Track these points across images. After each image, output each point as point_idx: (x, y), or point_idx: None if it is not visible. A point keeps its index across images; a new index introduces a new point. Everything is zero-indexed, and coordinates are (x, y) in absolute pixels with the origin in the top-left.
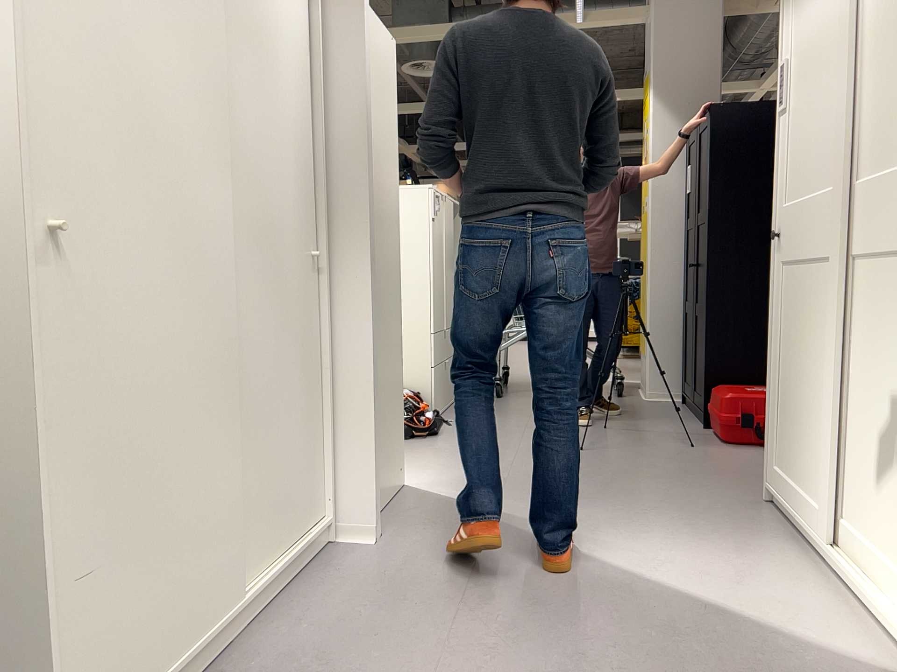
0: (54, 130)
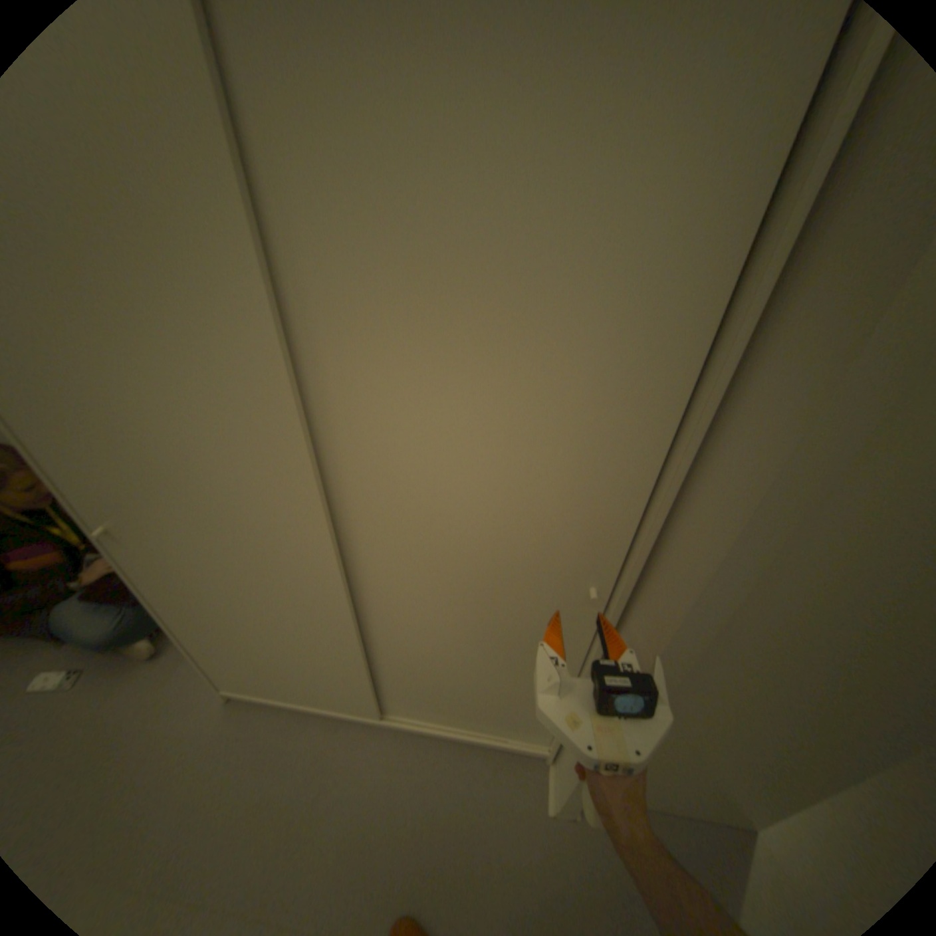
0: (70, 479)
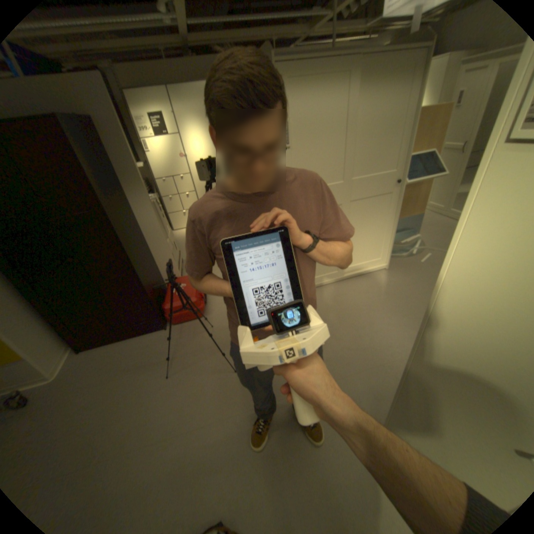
0: None
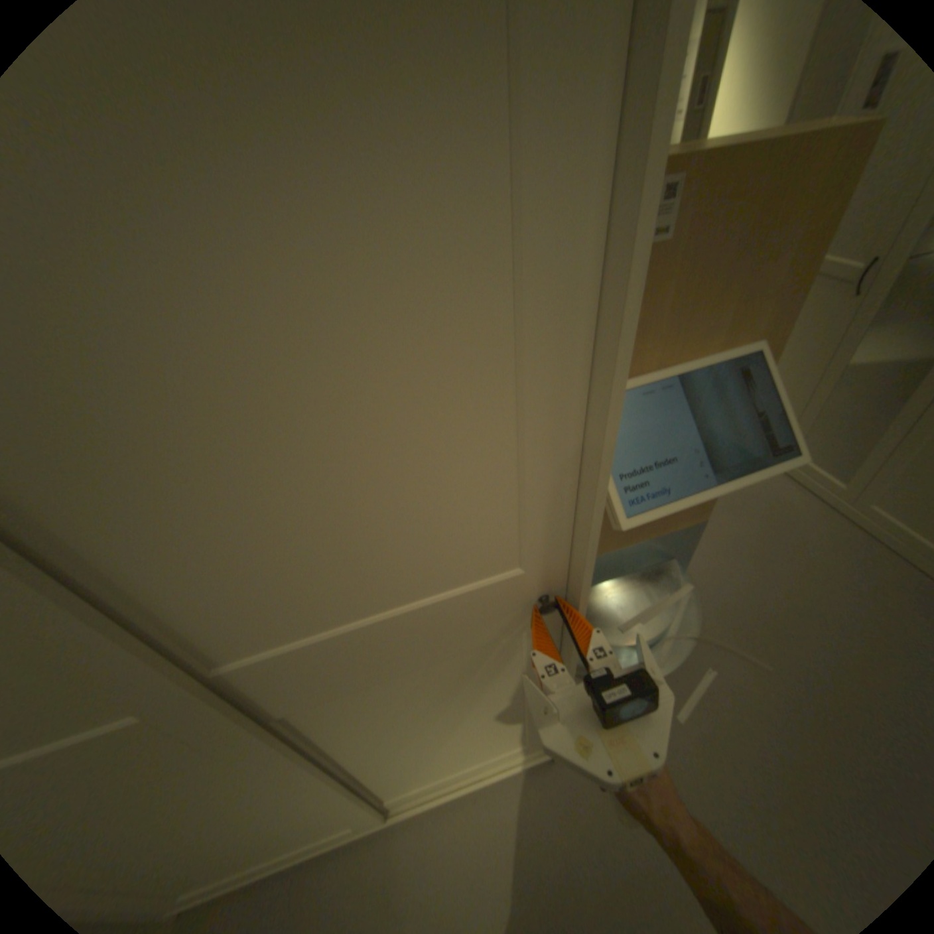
0: None
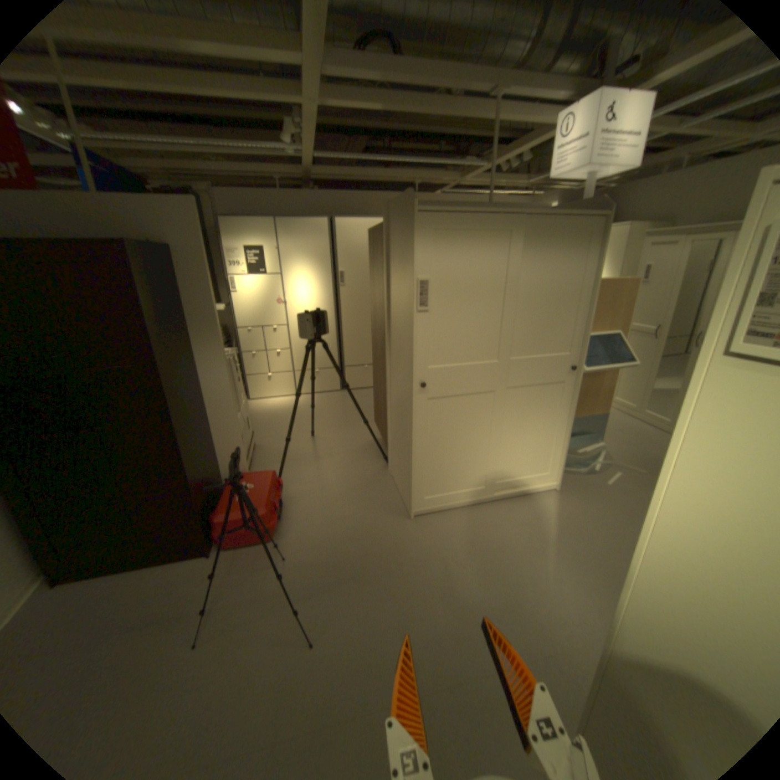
0: None
